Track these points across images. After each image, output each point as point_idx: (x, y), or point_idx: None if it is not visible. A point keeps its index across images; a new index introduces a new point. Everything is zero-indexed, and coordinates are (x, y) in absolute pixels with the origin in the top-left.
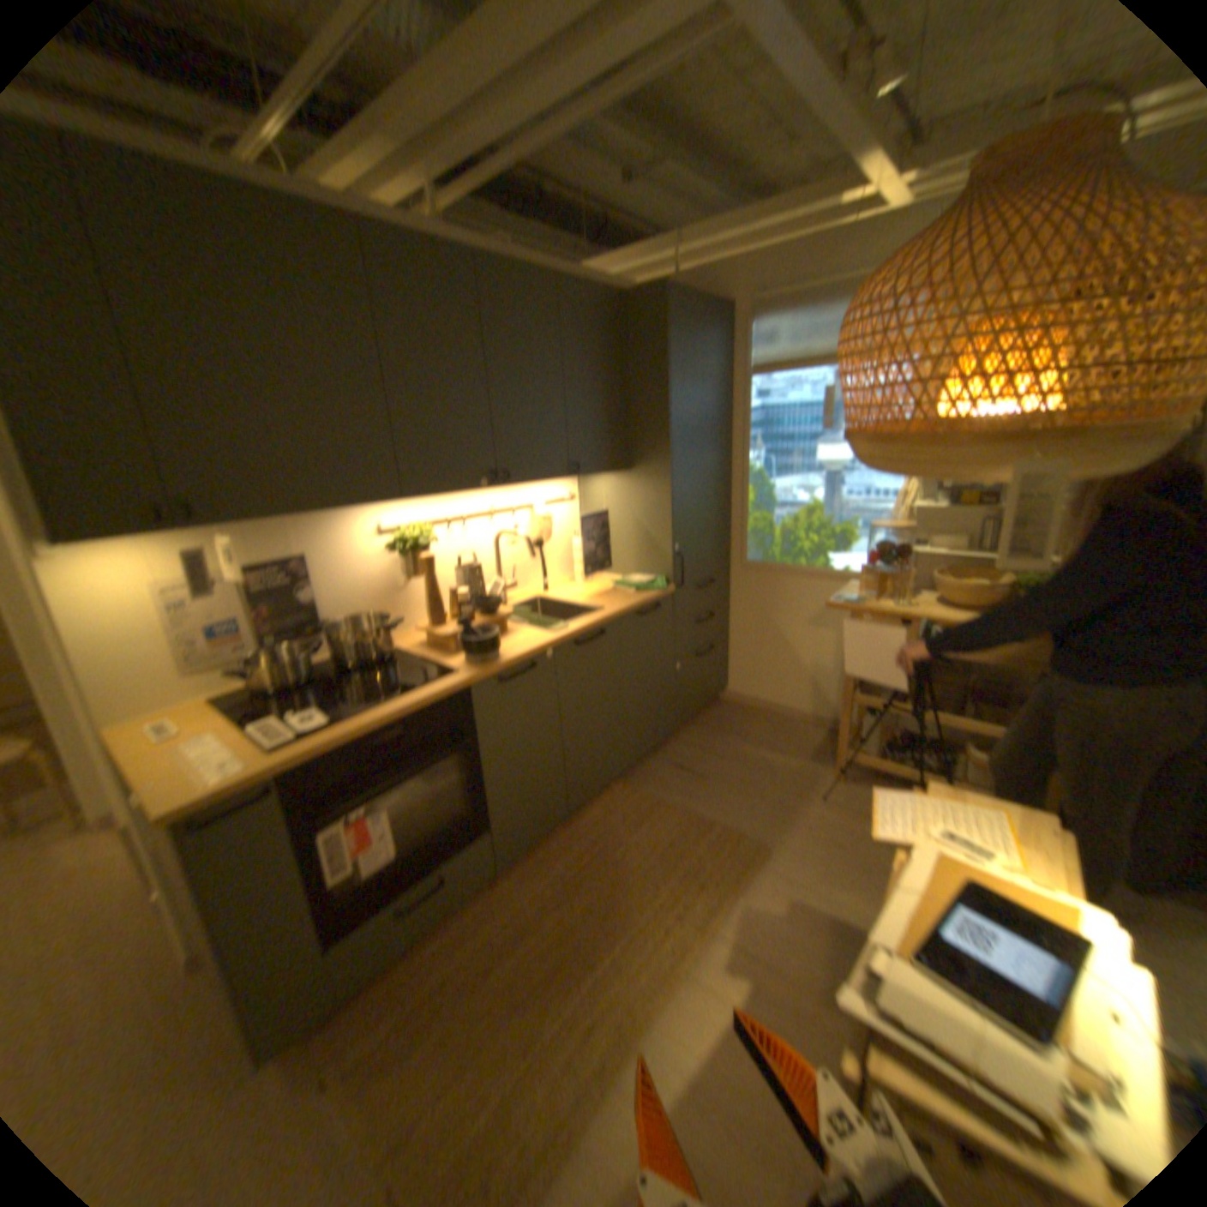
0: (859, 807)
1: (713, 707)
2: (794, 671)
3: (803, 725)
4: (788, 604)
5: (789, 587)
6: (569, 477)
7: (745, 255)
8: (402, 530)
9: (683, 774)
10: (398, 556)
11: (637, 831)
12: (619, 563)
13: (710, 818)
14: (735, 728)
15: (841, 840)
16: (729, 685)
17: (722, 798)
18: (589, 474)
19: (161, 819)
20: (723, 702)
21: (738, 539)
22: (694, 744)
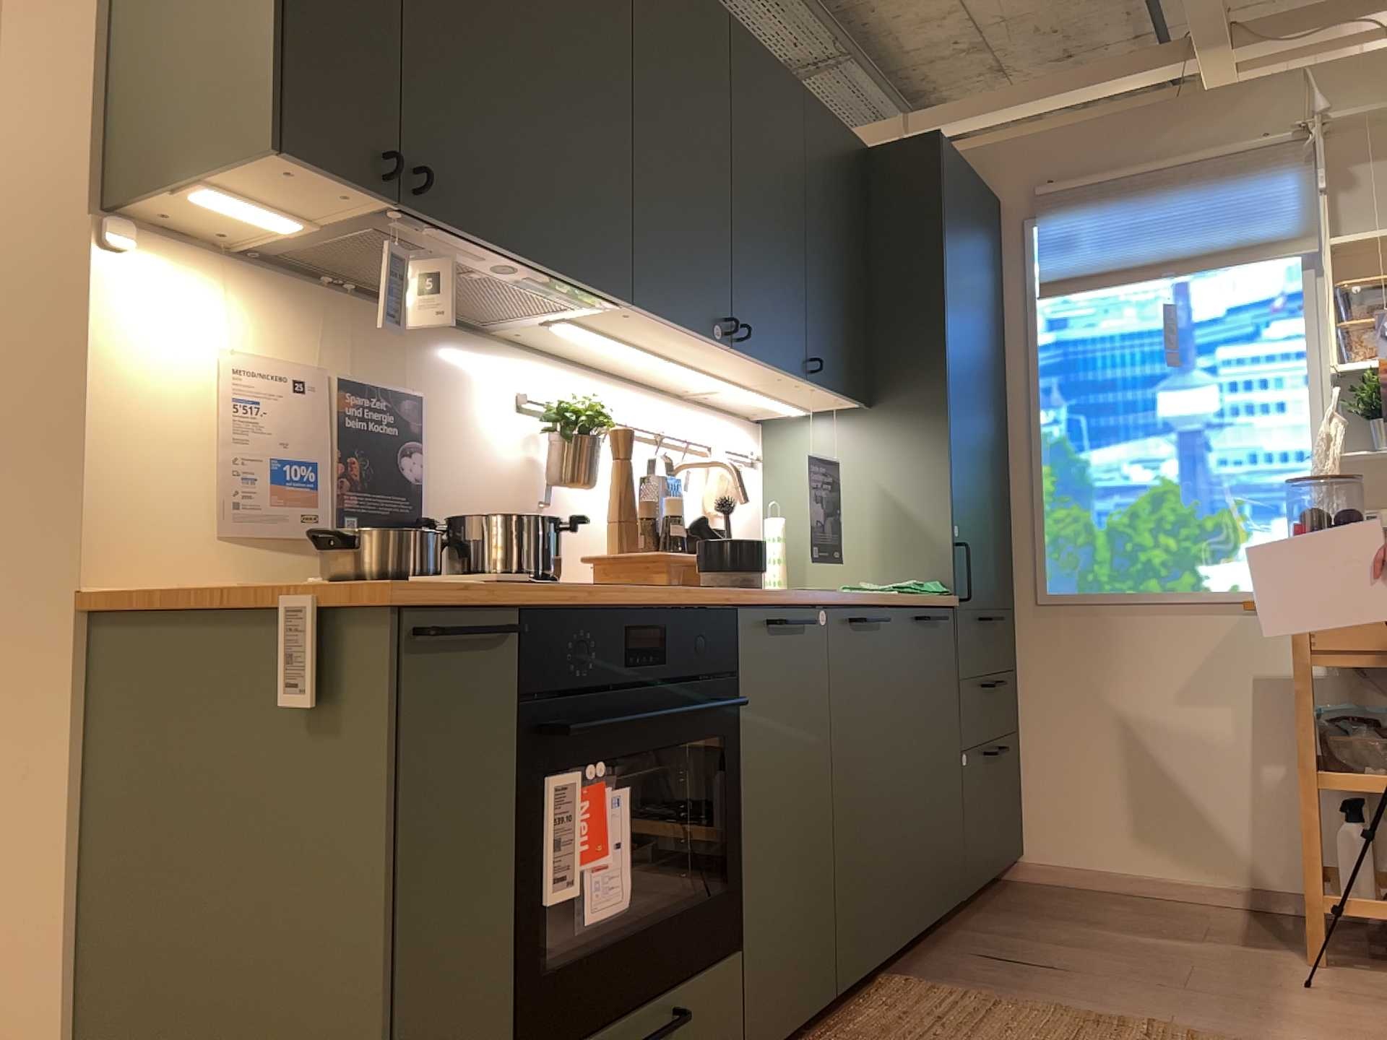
0: (1381, 992)
1: (1007, 889)
2: (1159, 795)
3: (1196, 906)
4: (1135, 665)
5: (1133, 633)
6: (797, 386)
7: (1014, 144)
8: (563, 402)
9: (1015, 966)
10: (541, 453)
11: (980, 1033)
12: (845, 570)
13: (1111, 1015)
14: (1070, 911)
15: (1384, 1031)
16: (1029, 847)
17: (1115, 991)
18: (823, 392)
19: (394, 593)
20: (1022, 883)
21: (1030, 557)
22: (1006, 931)
